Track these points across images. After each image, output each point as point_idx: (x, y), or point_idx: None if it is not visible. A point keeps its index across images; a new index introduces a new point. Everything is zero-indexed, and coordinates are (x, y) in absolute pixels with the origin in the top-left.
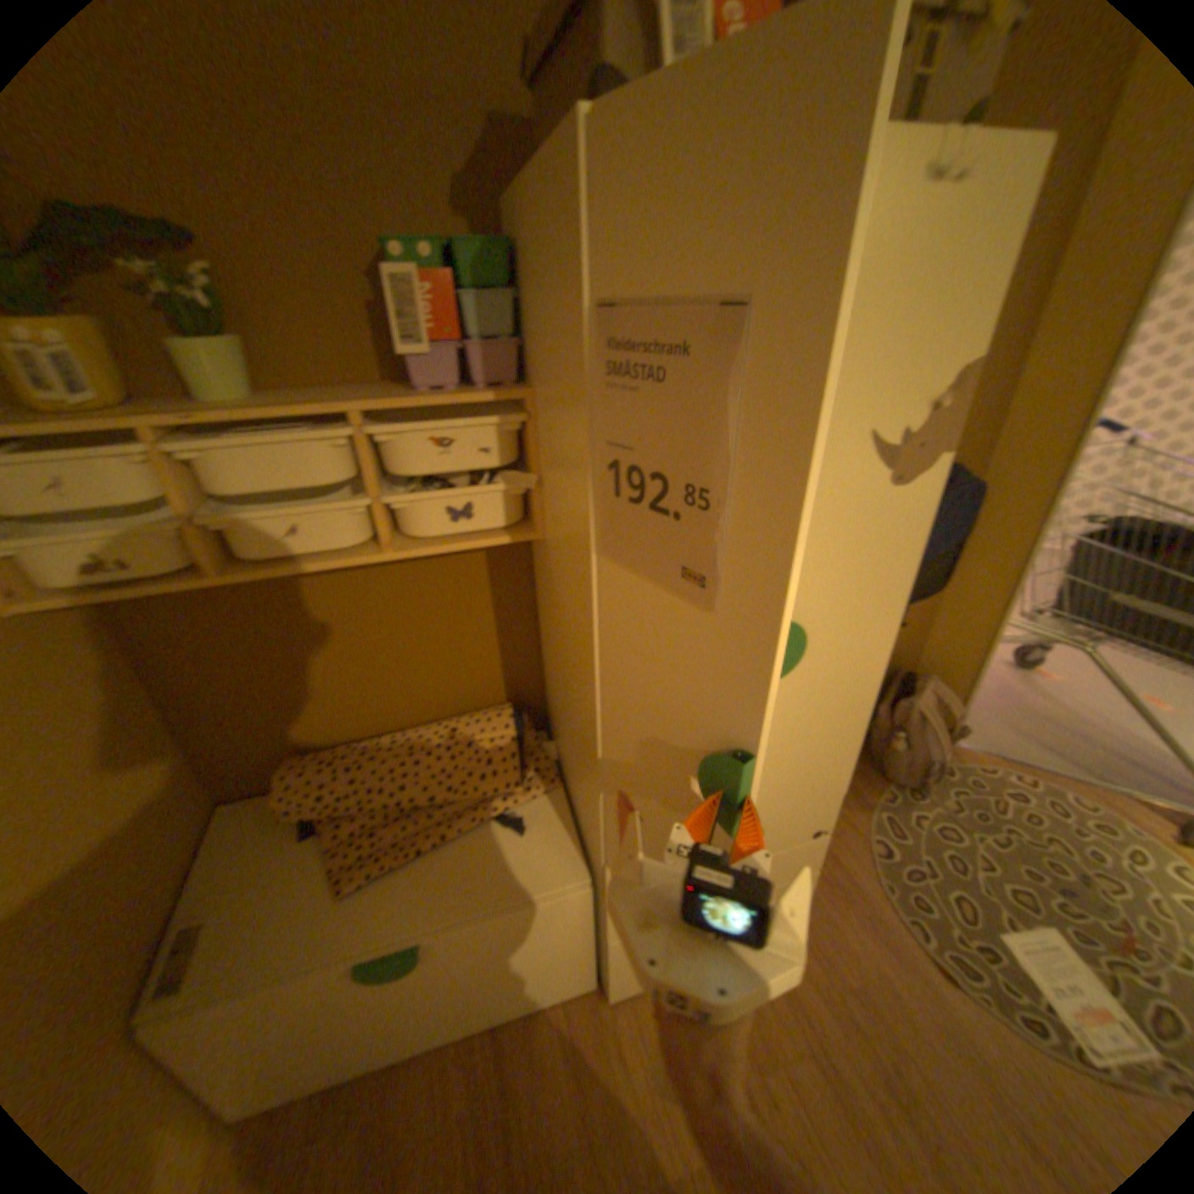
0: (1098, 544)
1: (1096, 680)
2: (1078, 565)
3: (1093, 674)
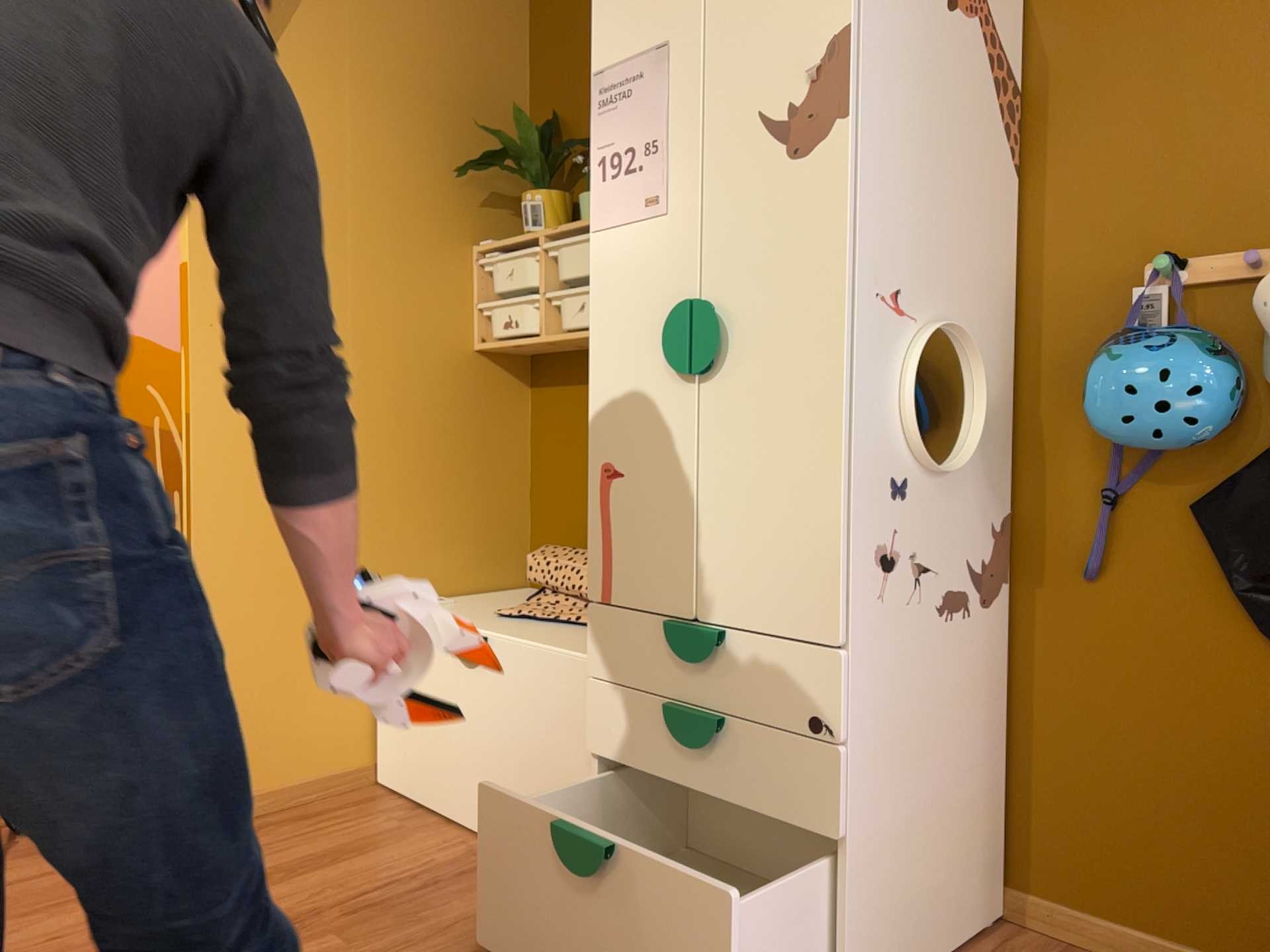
0: None
1: None
2: None
3: None
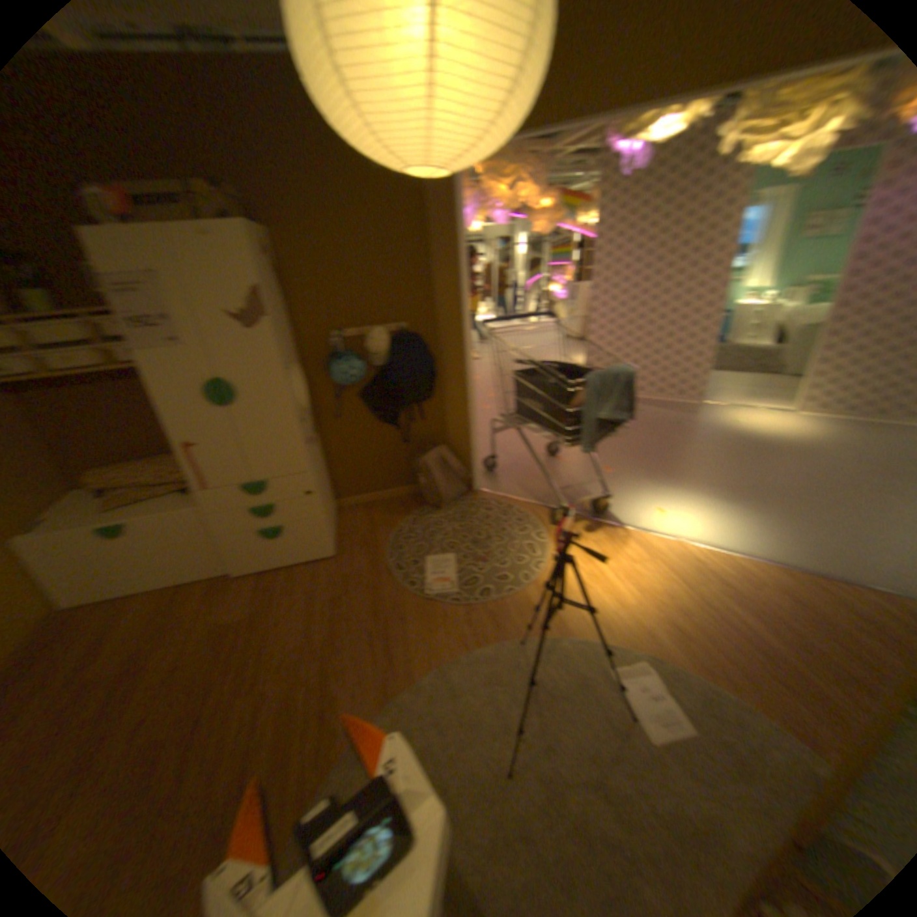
0: (519, 375)
1: (584, 461)
2: (519, 388)
3: (585, 458)
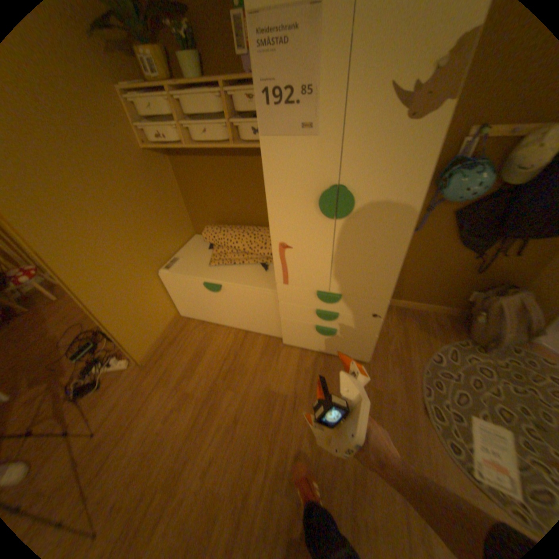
0: None
1: None
2: None
3: None
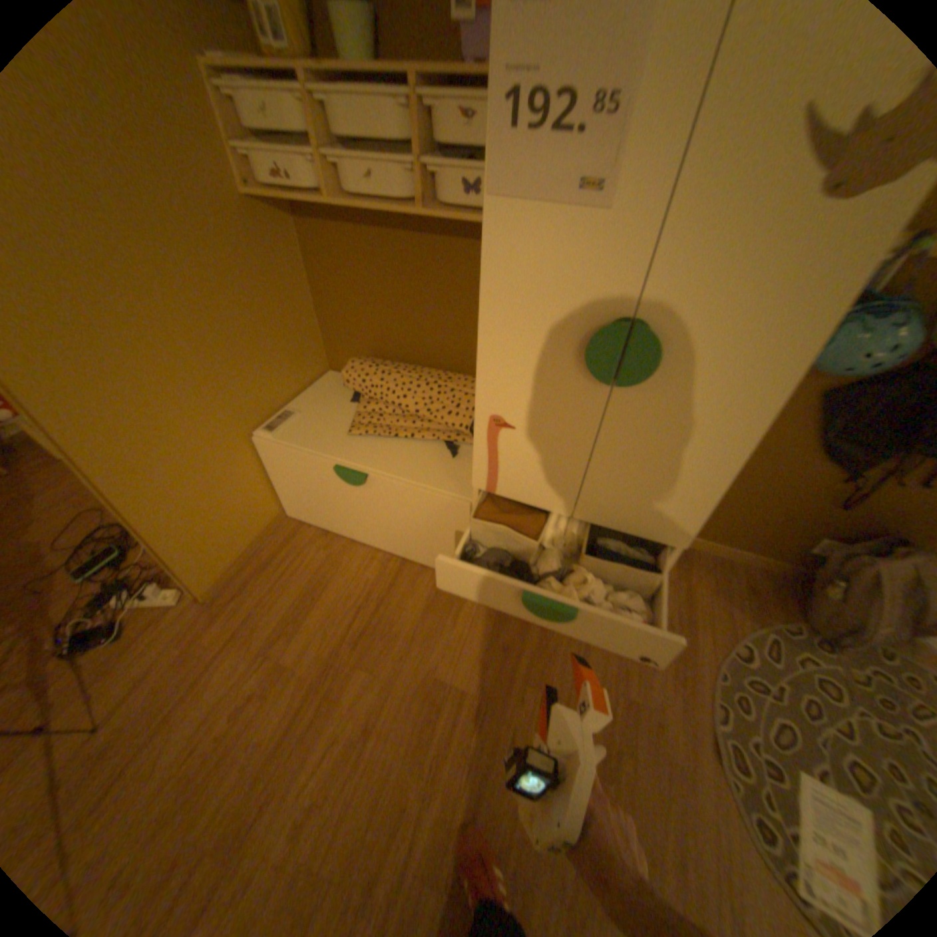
0: None
1: None
2: None
3: None
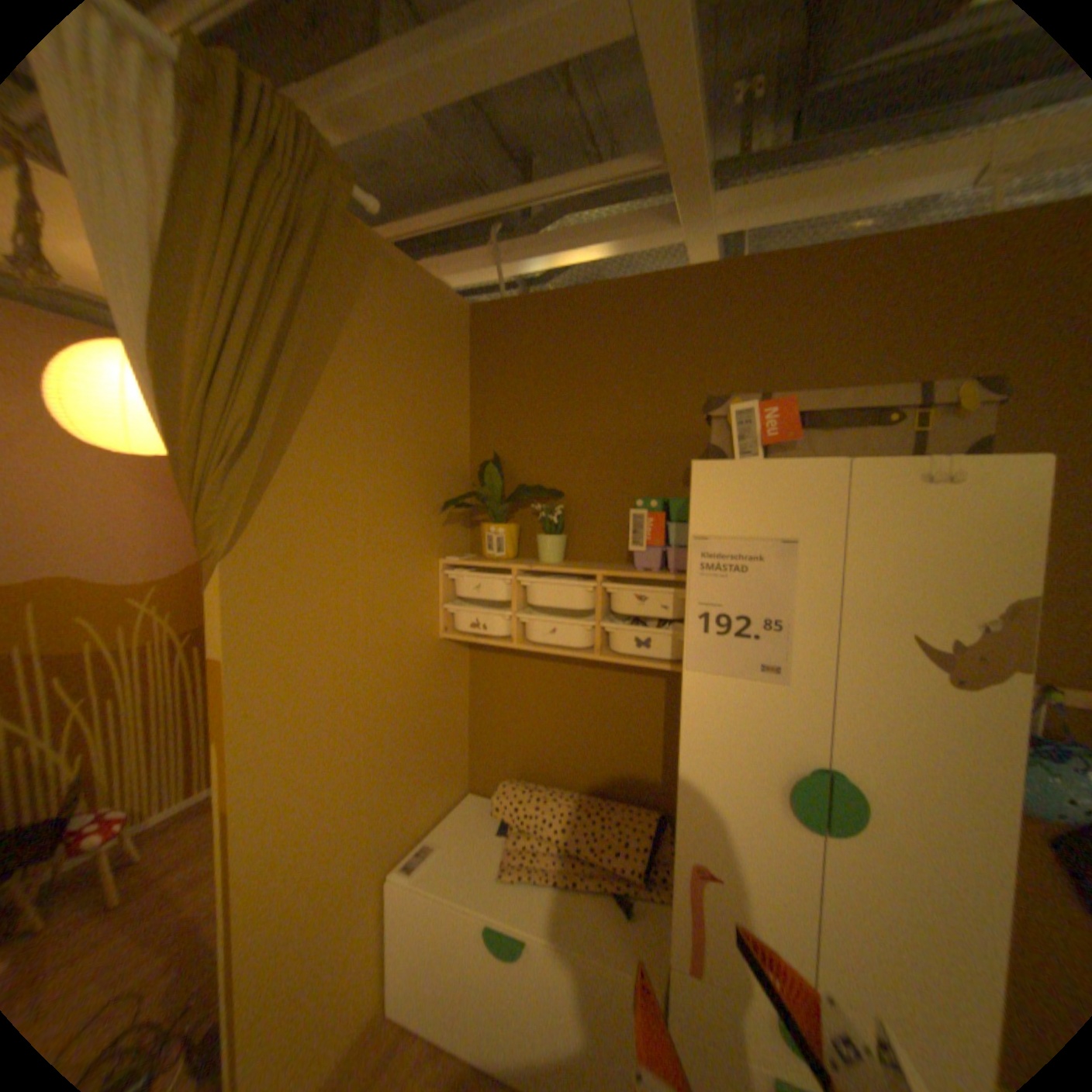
0: None
1: None
2: None
3: None
